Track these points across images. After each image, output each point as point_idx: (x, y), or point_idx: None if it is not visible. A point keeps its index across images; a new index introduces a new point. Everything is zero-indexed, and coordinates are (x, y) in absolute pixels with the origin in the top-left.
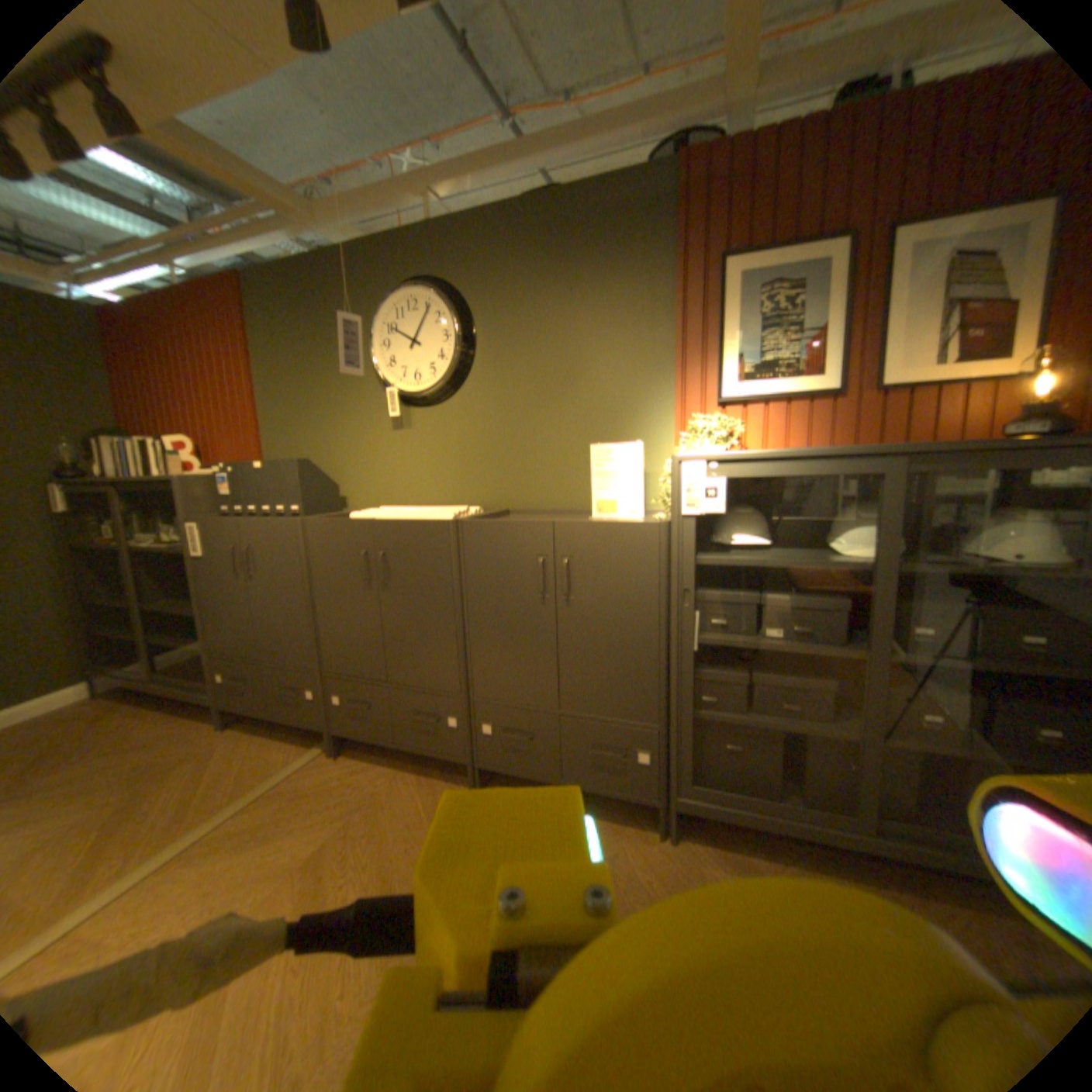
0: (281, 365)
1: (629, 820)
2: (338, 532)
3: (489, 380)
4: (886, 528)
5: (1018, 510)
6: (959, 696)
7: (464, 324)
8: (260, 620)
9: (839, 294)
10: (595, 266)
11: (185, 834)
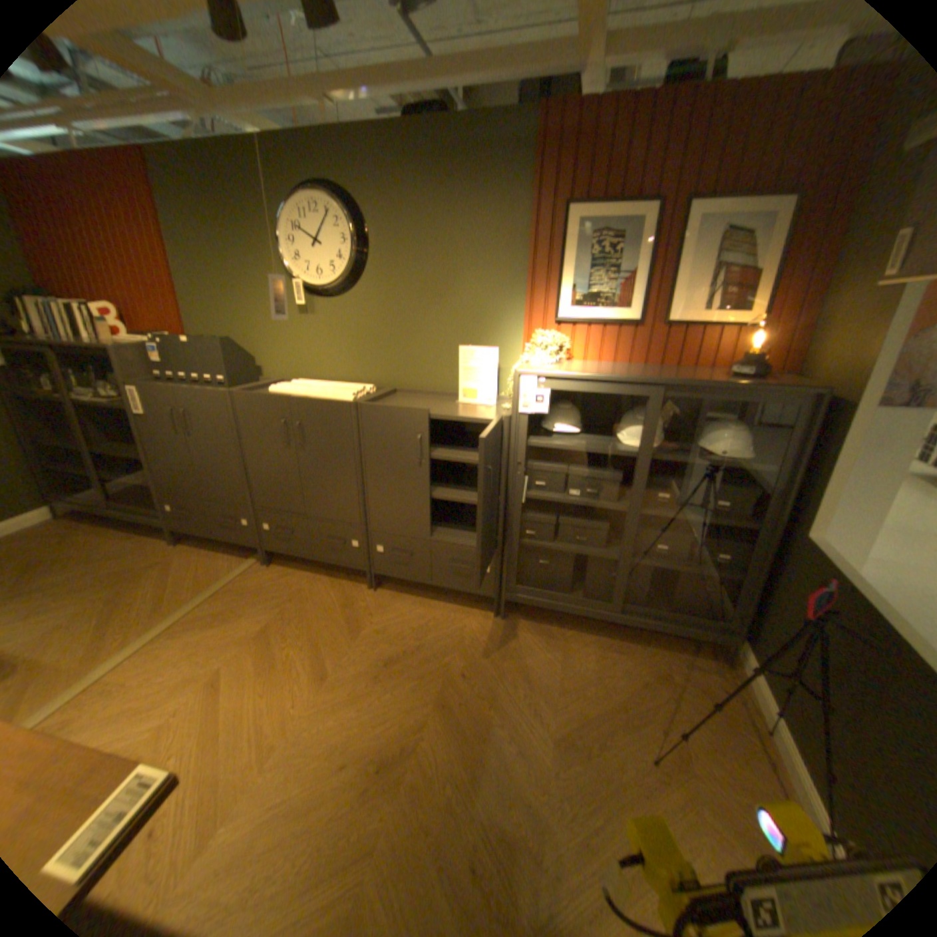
0: (194, 246)
1: (474, 606)
2: (261, 406)
3: (380, 283)
4: (646, 433)
5: (730, 423)
6: (677, 536)
7: (359, 233)
8: (199, 468)
9: (646, 250)
10: (468, 196)
11: (164, 620)
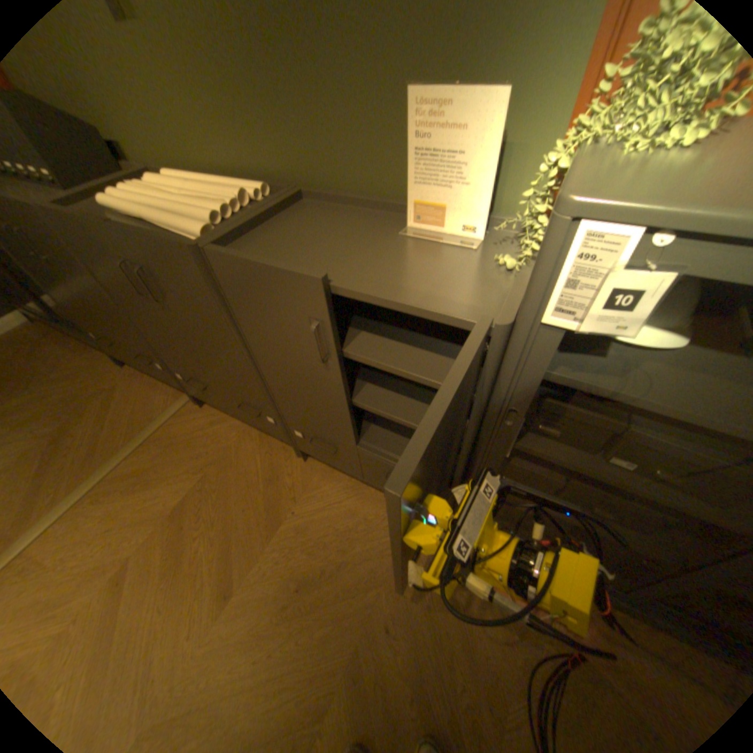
0: None
1: None
2: (84, 234)
3: None
4: None
5: None
6: None
7: None
8: (85, 304)
9: None
10: None
11: (91, 477)
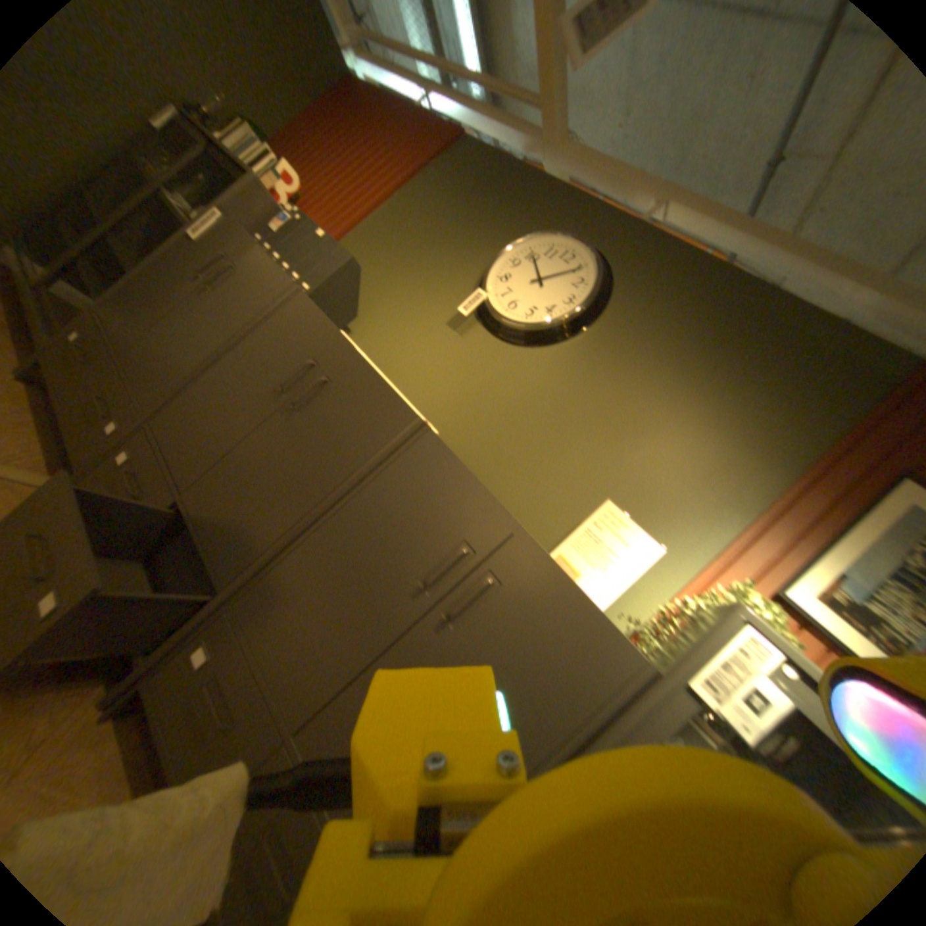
0: (418, 208)
1: None
2: (310, 327)
3: (563, 365)
4: None
5: None
6: None
7: (592, 307)
8: (160, 328)
9: None
10: (753, 371)
11: None
